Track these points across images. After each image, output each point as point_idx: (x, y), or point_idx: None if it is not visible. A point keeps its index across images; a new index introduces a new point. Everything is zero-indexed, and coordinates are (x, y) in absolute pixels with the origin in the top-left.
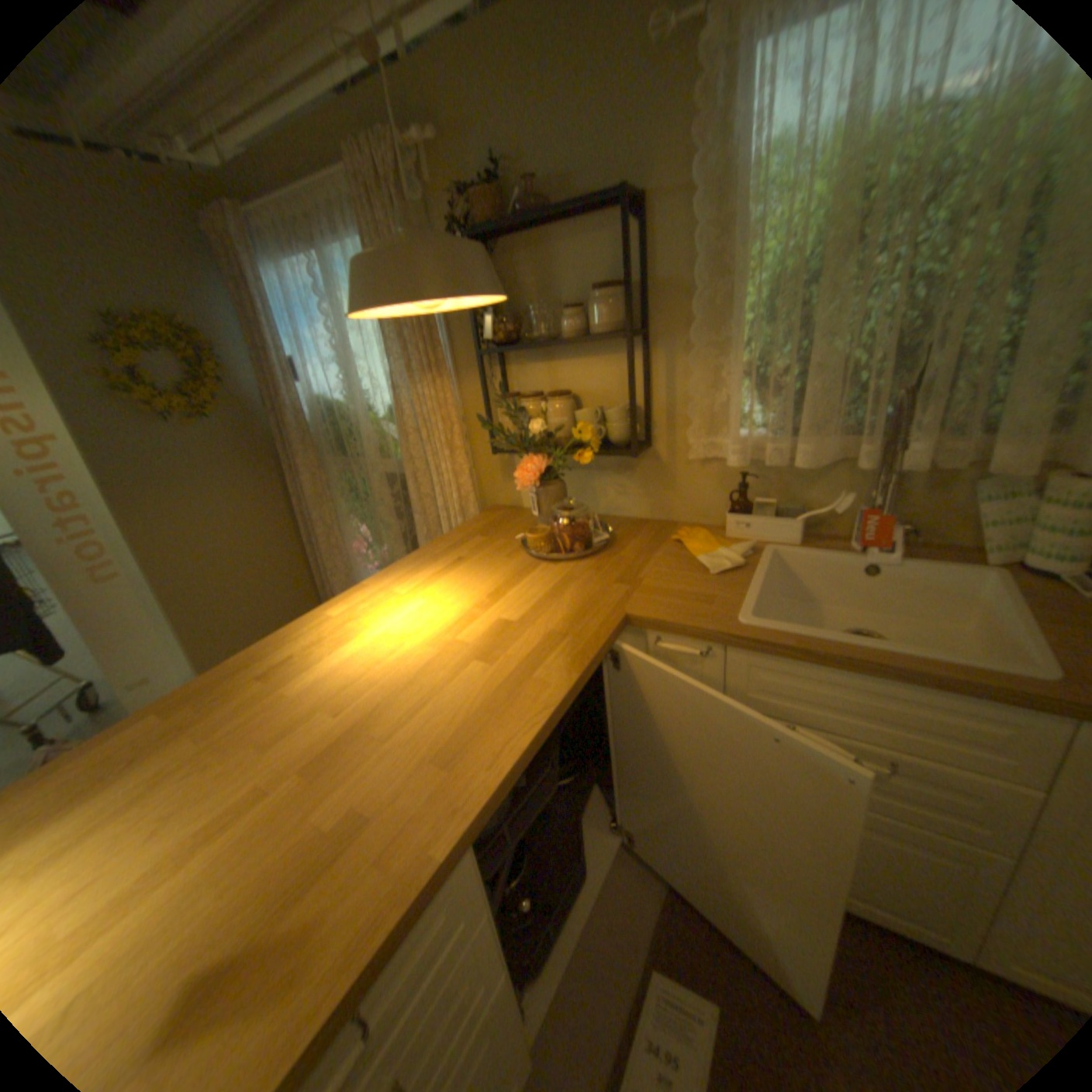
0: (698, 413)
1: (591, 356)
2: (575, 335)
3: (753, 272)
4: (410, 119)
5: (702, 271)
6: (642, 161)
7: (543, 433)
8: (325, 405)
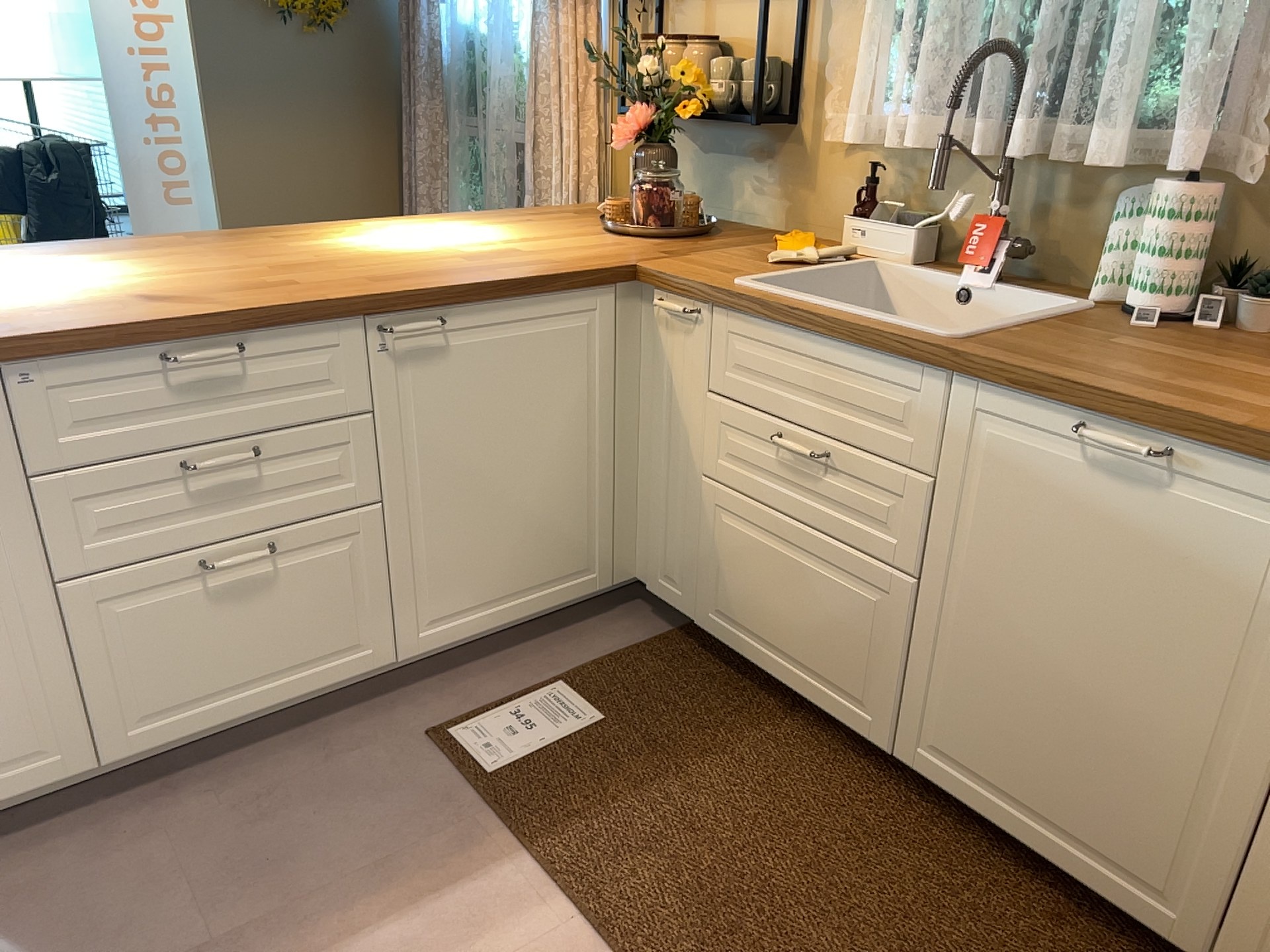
0: (839, 81)
1: None
2: None
3: None
4: None
5: None
6: None
7: (657, 82)
8: (468, 42)
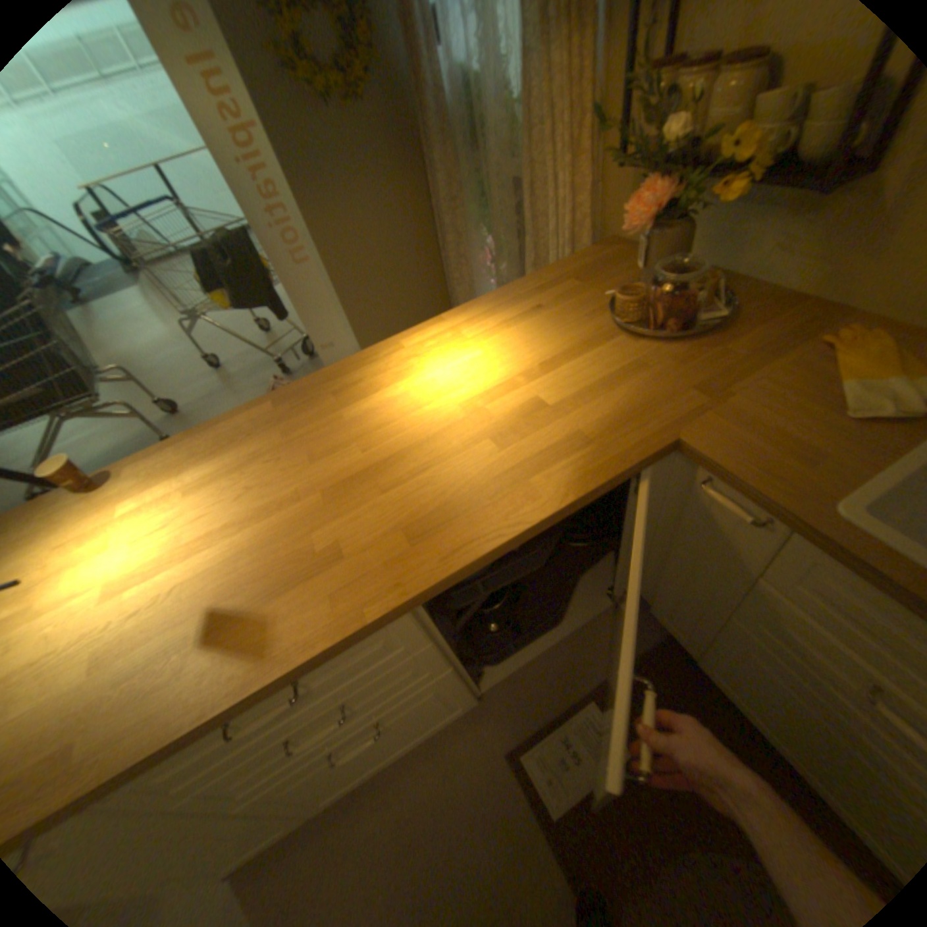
0: None
1: None
2: None
3: None
4: None
5: None
6: None
7: (684, 138)
8: (462, 80)
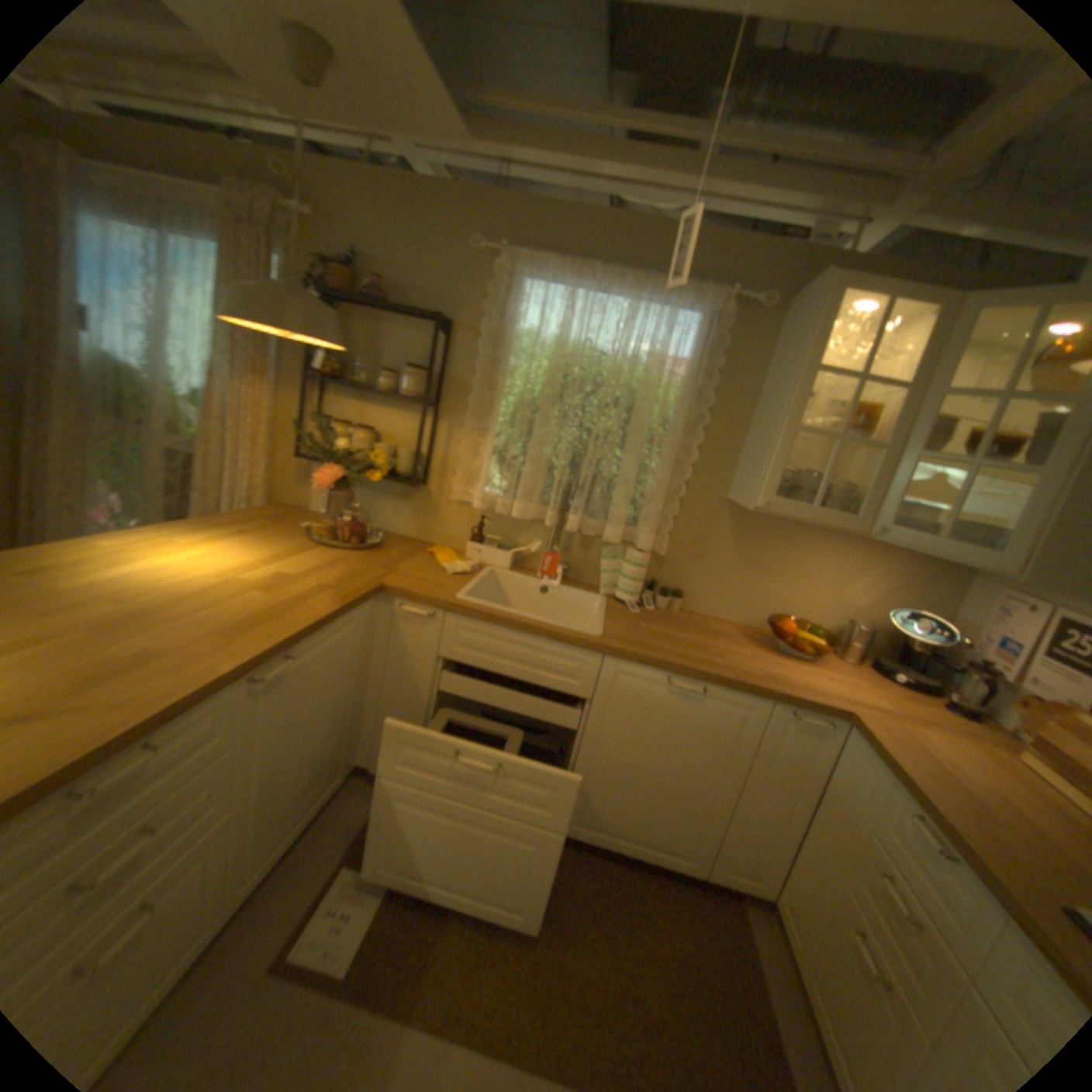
0: (460, 470)
1: (394, 410)
2: (386, 392)
3: (503, 395)
4: (291, 193)
5: (477, 383)
6: (453, 306)
7: (344, 452)
8: (109, 366)
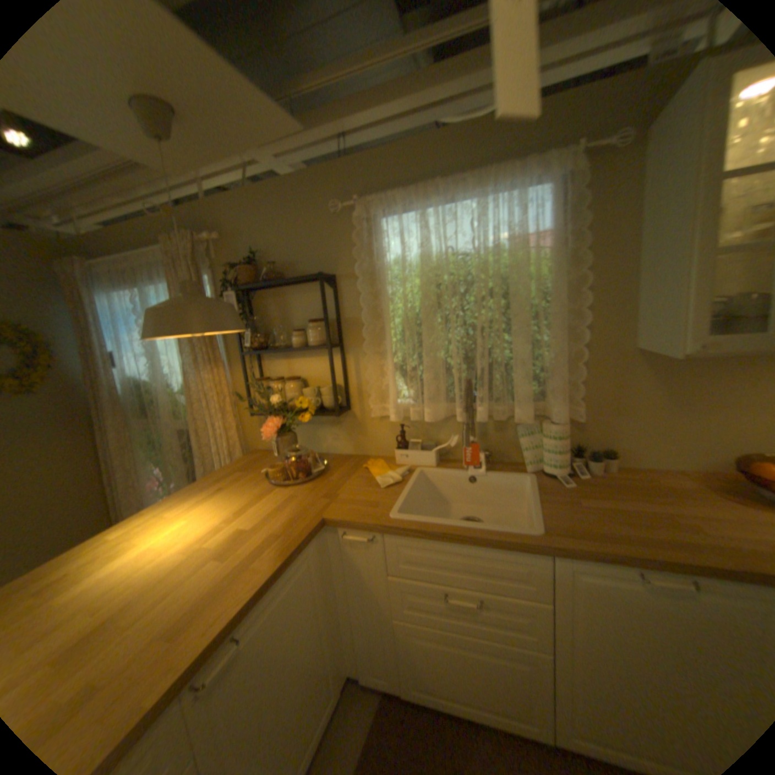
0: (374, 390)
1: (313, 357)
2: (300, 346)
3: (390, 319)
4: (206, 227)
5: (367, 316)
6: (333, 261)
7: (280, 402)
8: (135, 383)
